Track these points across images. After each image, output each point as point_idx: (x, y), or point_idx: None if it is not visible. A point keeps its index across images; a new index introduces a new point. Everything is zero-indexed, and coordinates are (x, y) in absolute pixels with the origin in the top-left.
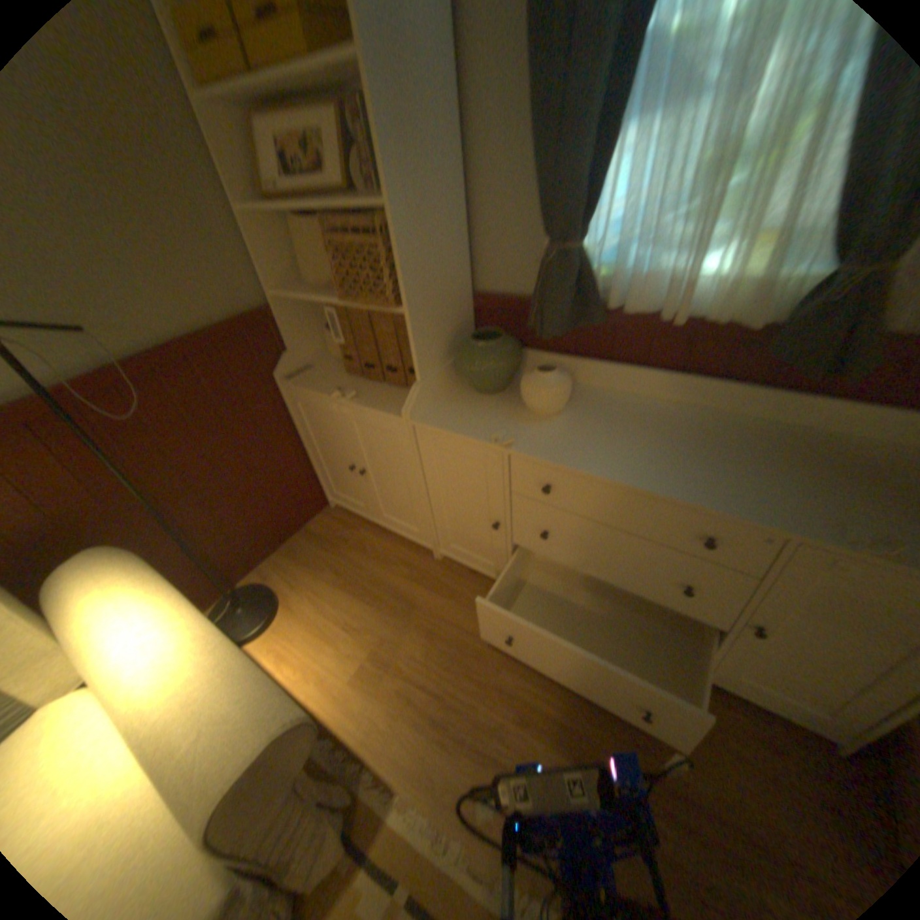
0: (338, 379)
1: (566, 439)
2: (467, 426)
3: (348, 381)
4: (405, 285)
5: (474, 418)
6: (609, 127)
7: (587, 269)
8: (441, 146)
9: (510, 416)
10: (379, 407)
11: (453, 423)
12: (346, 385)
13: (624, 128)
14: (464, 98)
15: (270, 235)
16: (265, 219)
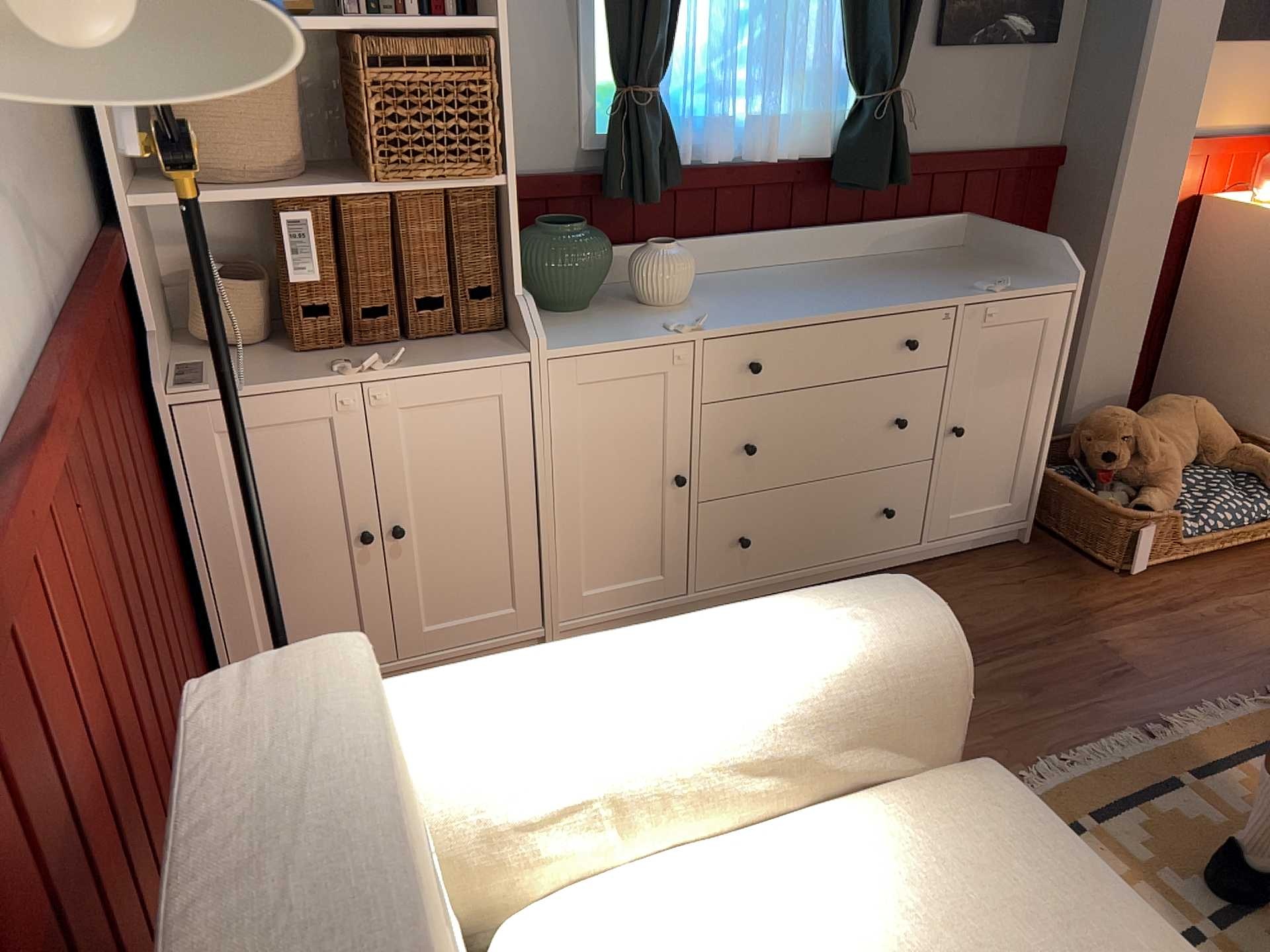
0: (292, 362)
1: (734, 311)
2: (621, 334)
3: (319, 359)
4: (508, 141)
5: (612, 327)
6: None
7: (665, 119)
8: None
9: (644, 315)
10: (458, 360)
11: (599, 337)
12: (333, 361)
13: None
14: None
15: None
16: None
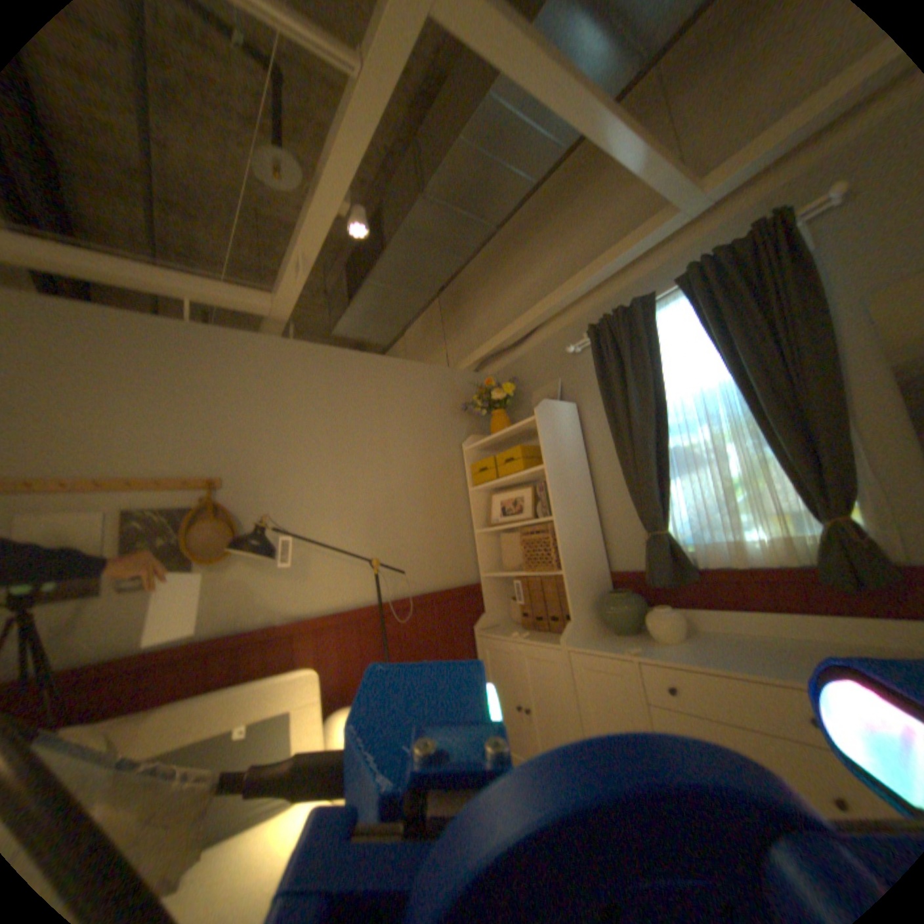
0: (516, 630)
1: (683, 653)
2: (607, 647)
3: (522, 631)
4: (562, 556)
5: (613, 644)
6: (665, 479)
7: (675, 544)
8: (582, 495)
9: (640, 643)
10: (544, 641)
11: (597, 646)
12: (521, 632)
13: (671, 478)
14: (593, 477)
15: (488, 543)
16: (487, 536)
